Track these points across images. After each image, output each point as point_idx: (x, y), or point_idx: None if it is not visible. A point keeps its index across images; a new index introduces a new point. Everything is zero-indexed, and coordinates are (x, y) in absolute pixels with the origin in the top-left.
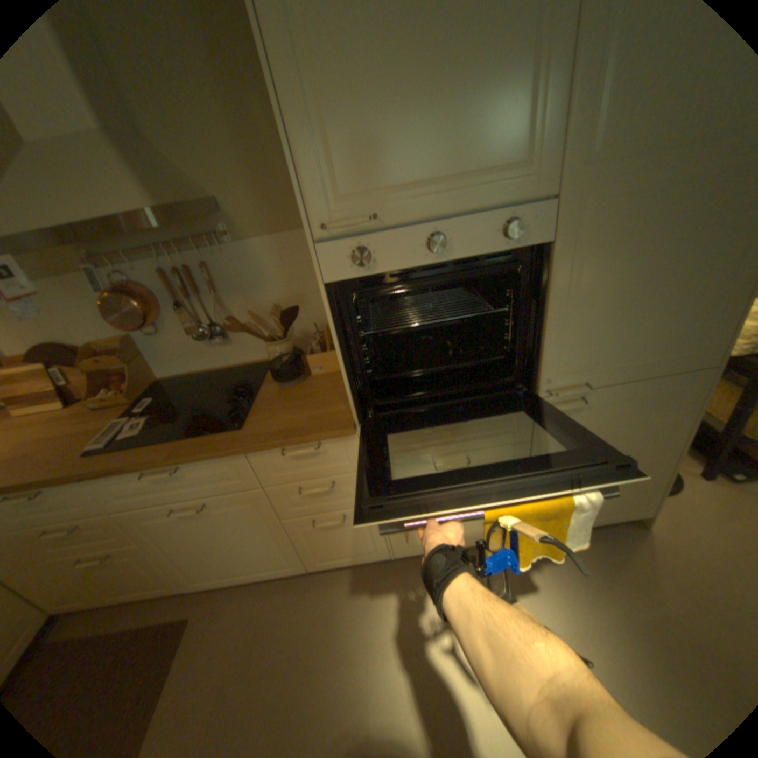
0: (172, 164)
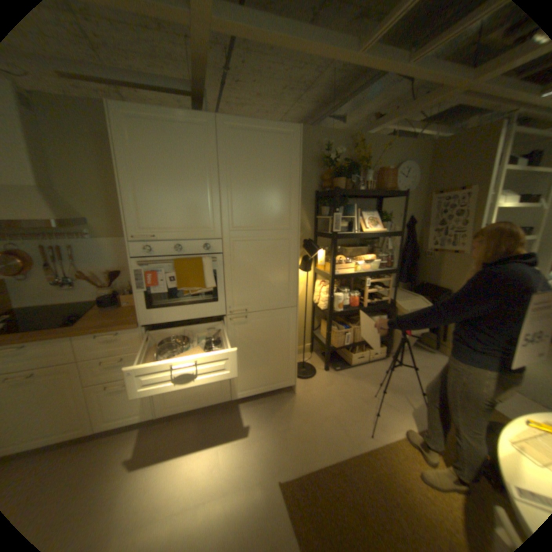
0: (68, 202)
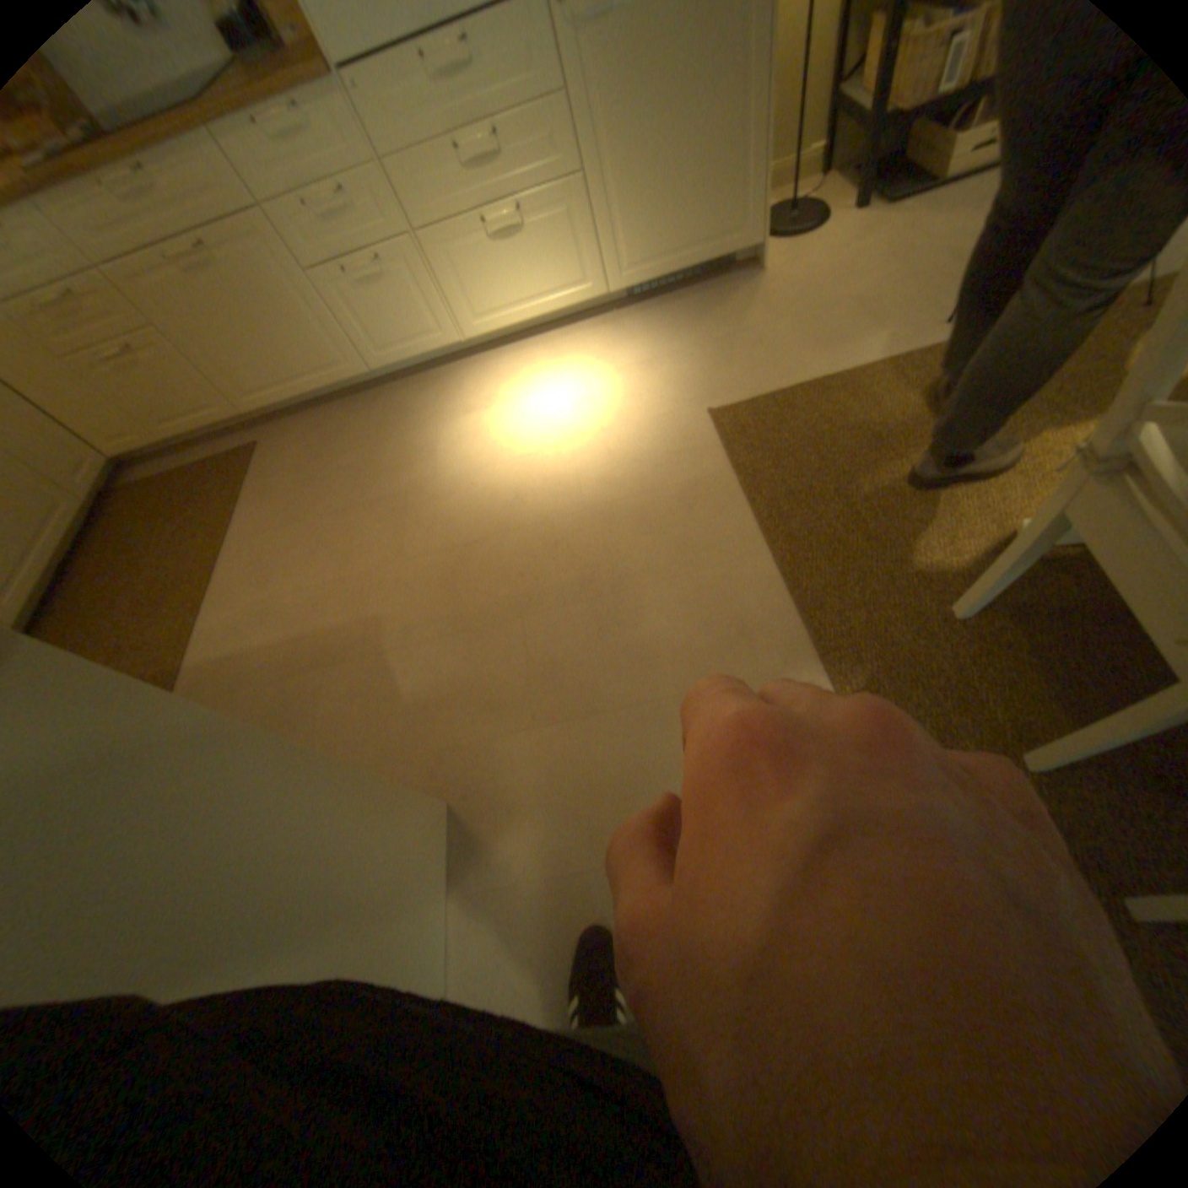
0: None
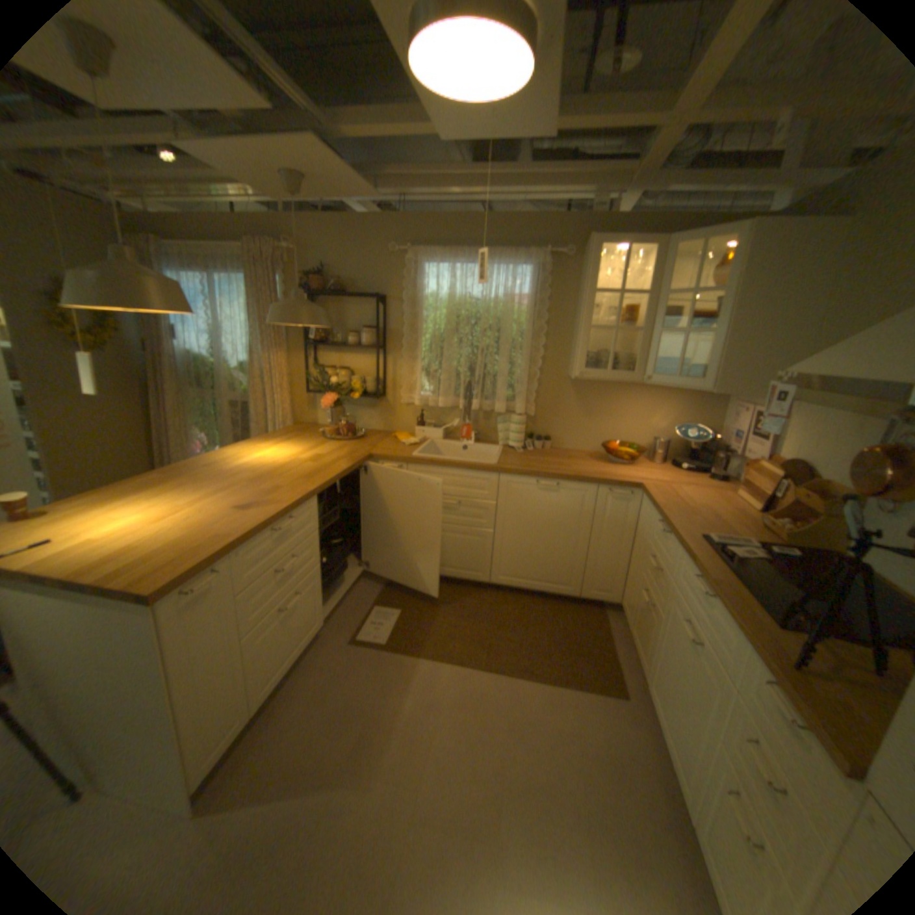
0: None
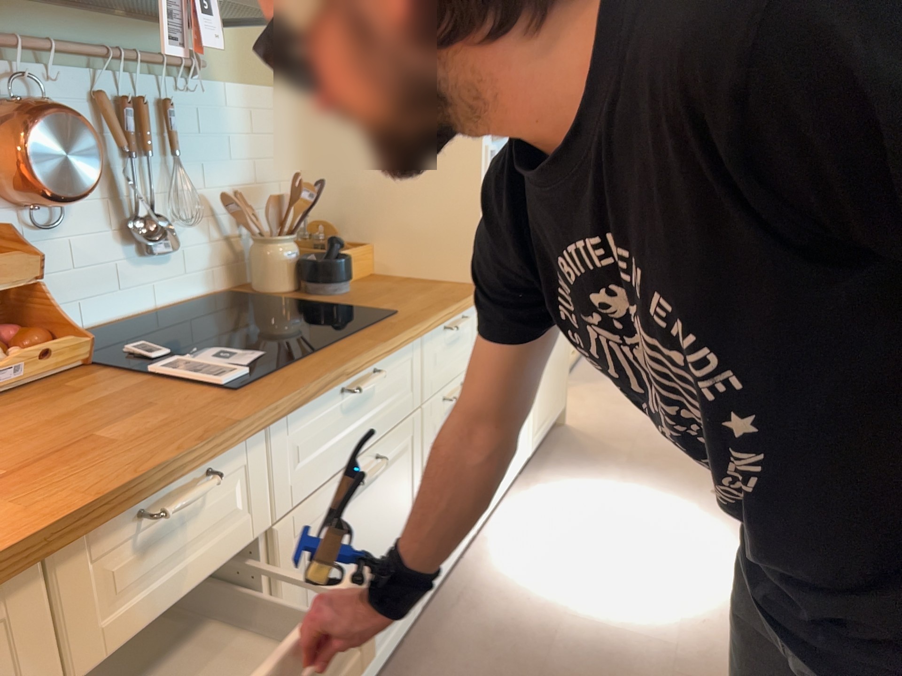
0: None
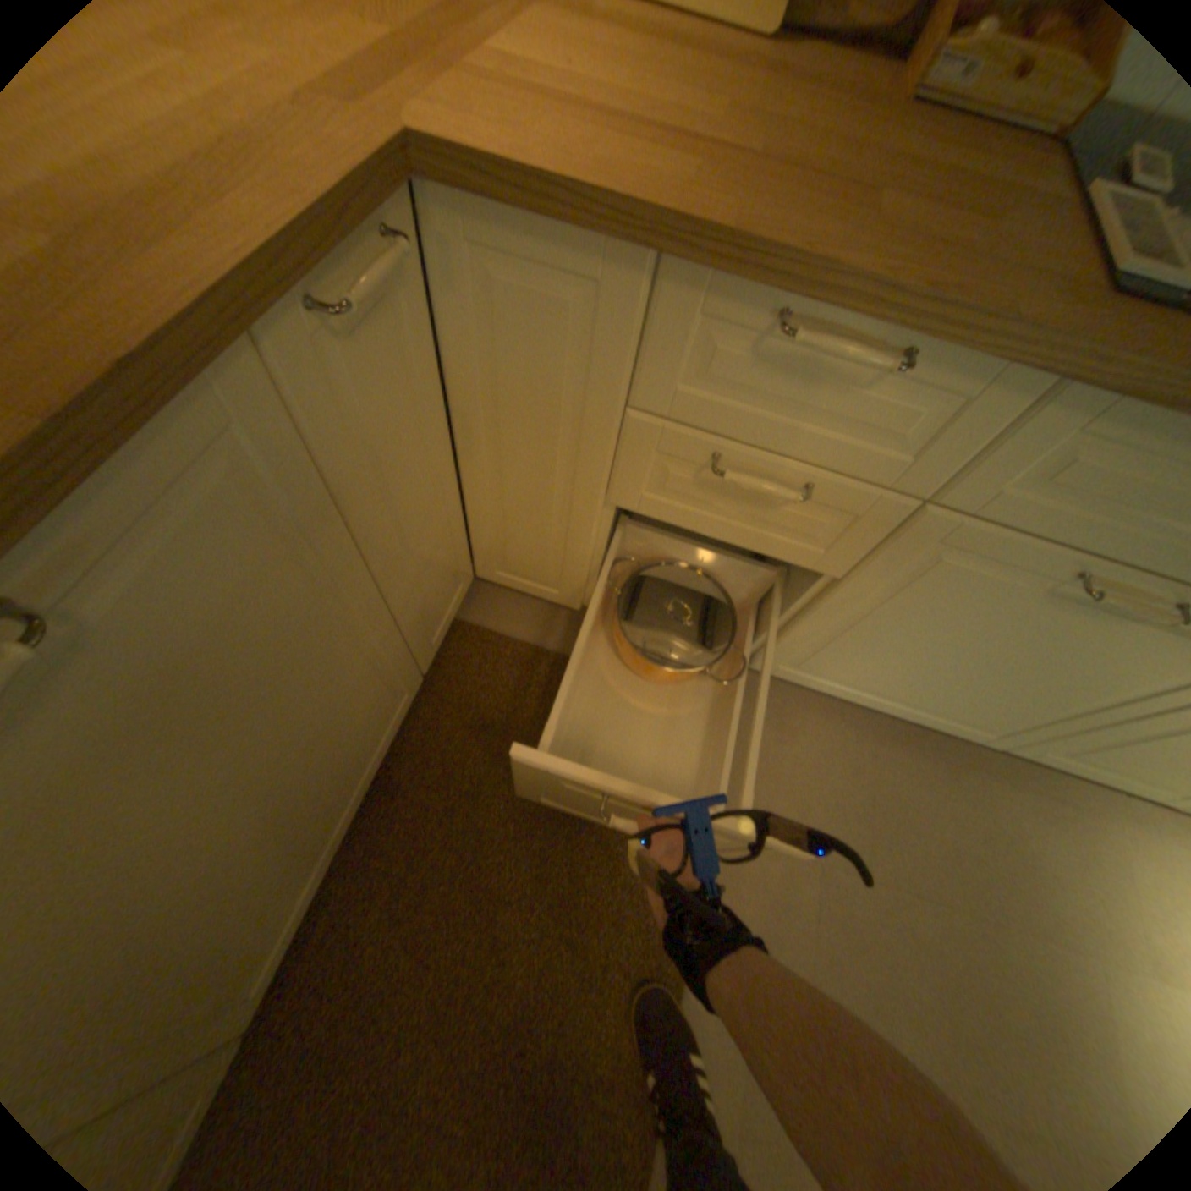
0: None
